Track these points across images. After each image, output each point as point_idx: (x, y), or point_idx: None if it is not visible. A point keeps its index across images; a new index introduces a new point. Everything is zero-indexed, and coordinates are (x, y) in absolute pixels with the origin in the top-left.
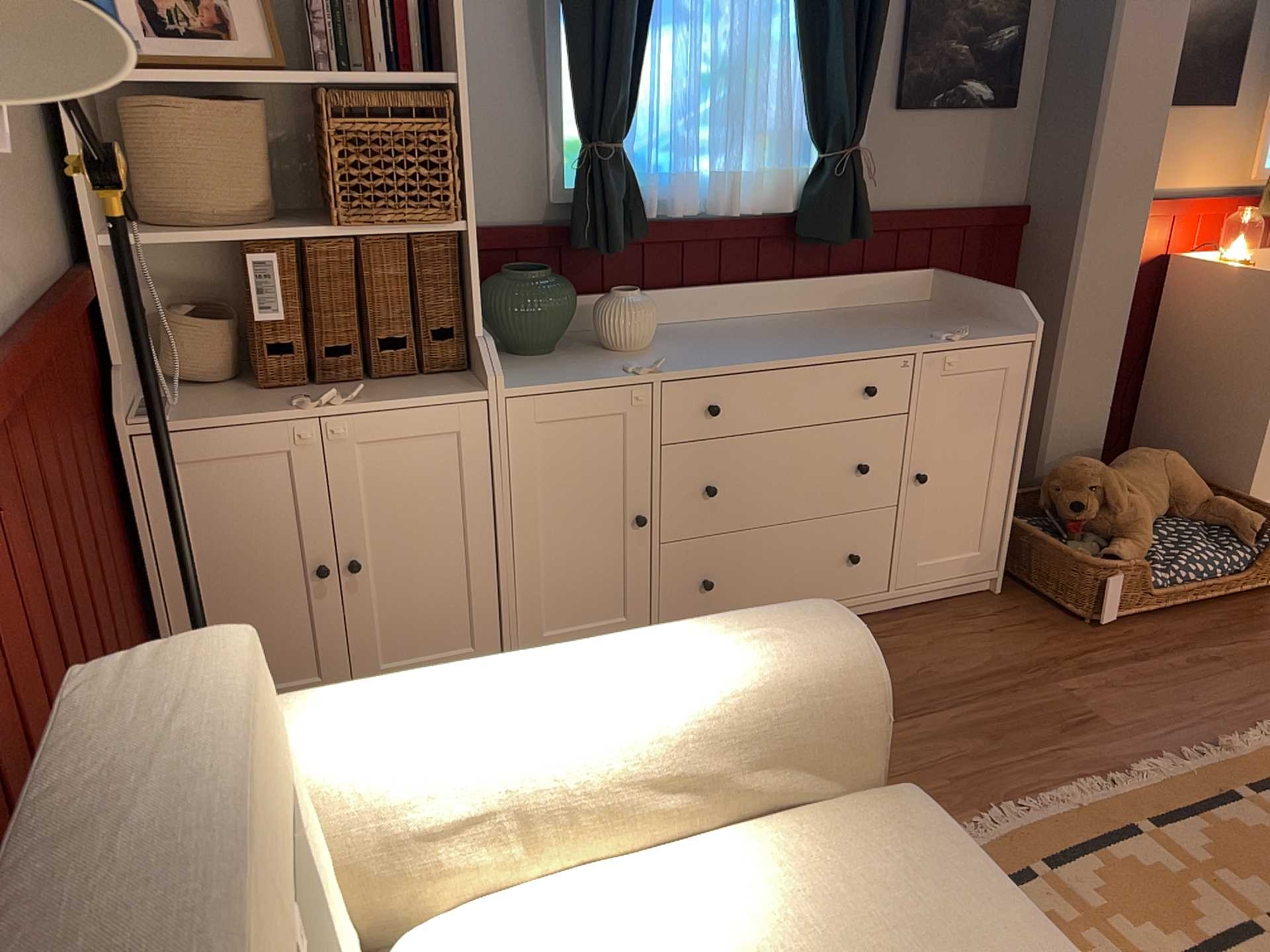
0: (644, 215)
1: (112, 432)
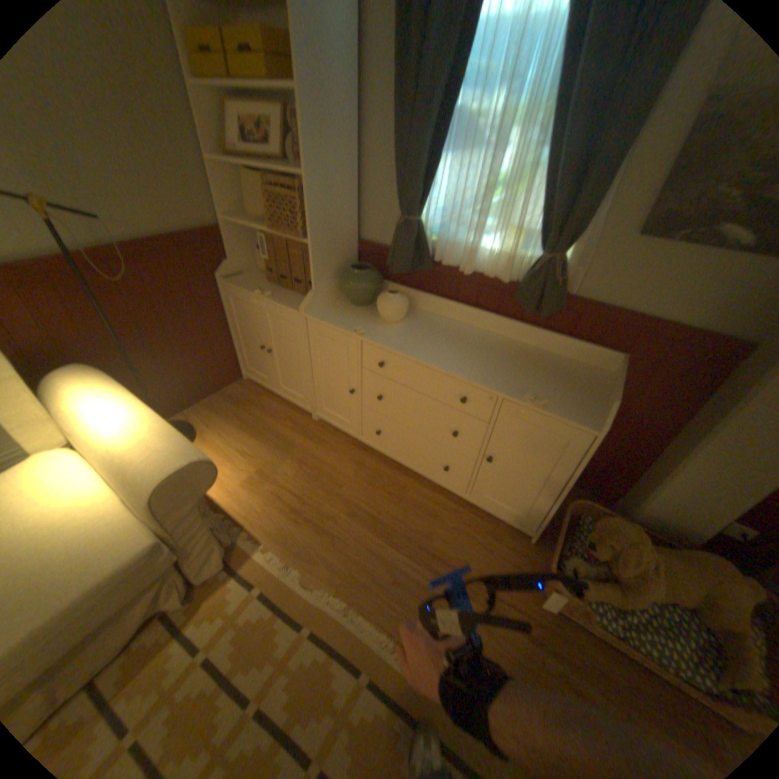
0: (432, 257)
1: (216, 277)
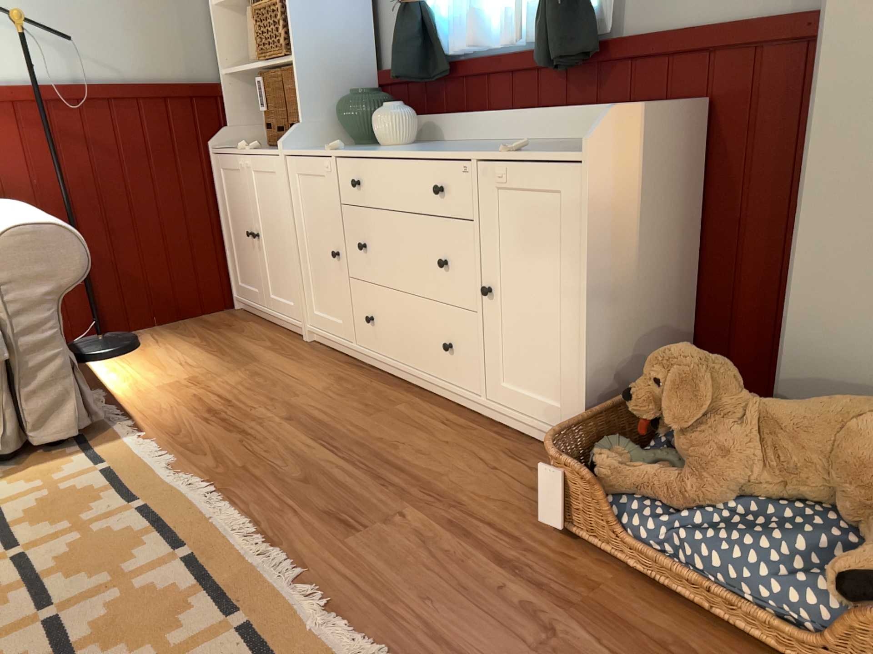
0: (443, 54)
1: (209, 151)
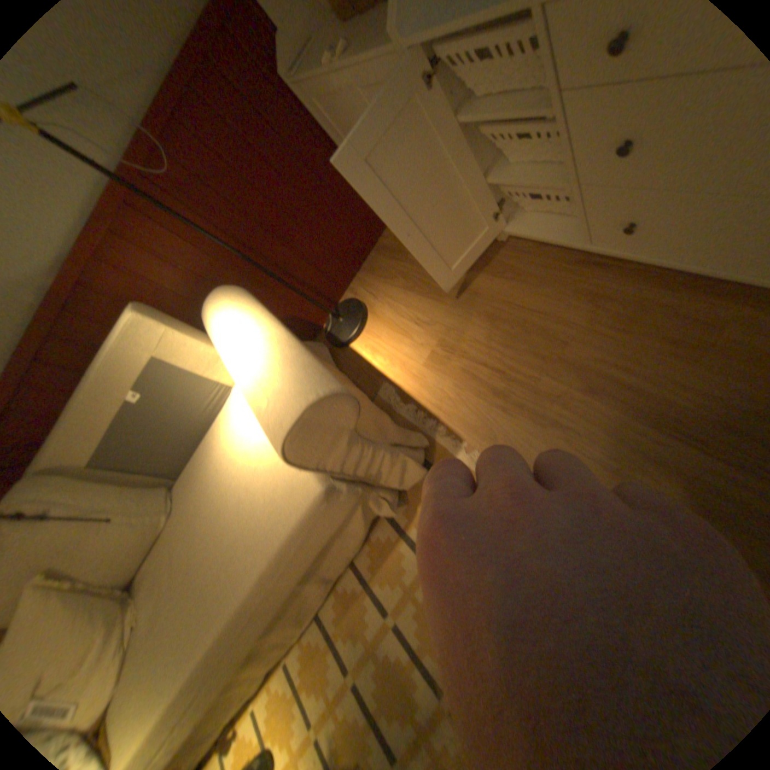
0: None
1: (285, 80)
